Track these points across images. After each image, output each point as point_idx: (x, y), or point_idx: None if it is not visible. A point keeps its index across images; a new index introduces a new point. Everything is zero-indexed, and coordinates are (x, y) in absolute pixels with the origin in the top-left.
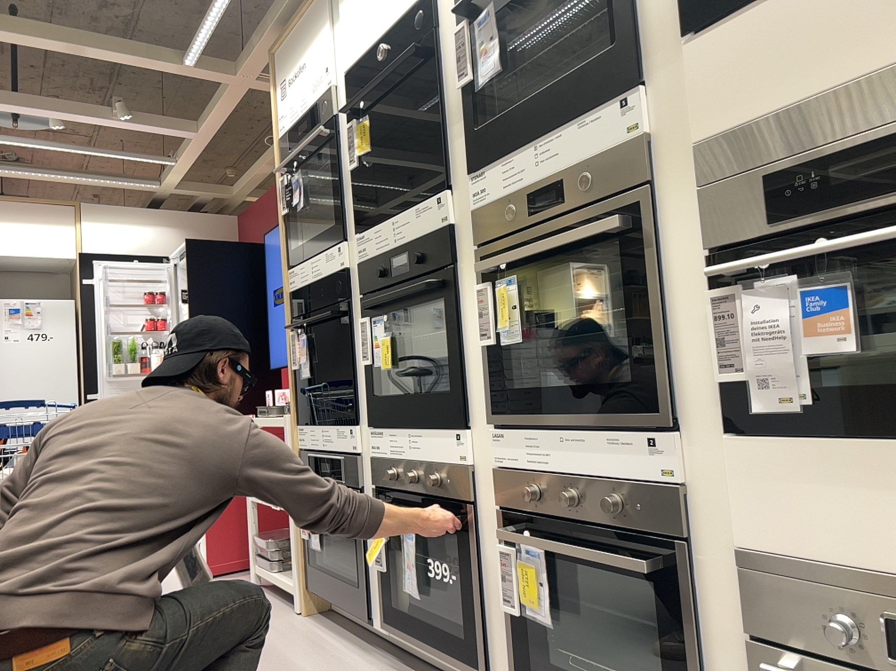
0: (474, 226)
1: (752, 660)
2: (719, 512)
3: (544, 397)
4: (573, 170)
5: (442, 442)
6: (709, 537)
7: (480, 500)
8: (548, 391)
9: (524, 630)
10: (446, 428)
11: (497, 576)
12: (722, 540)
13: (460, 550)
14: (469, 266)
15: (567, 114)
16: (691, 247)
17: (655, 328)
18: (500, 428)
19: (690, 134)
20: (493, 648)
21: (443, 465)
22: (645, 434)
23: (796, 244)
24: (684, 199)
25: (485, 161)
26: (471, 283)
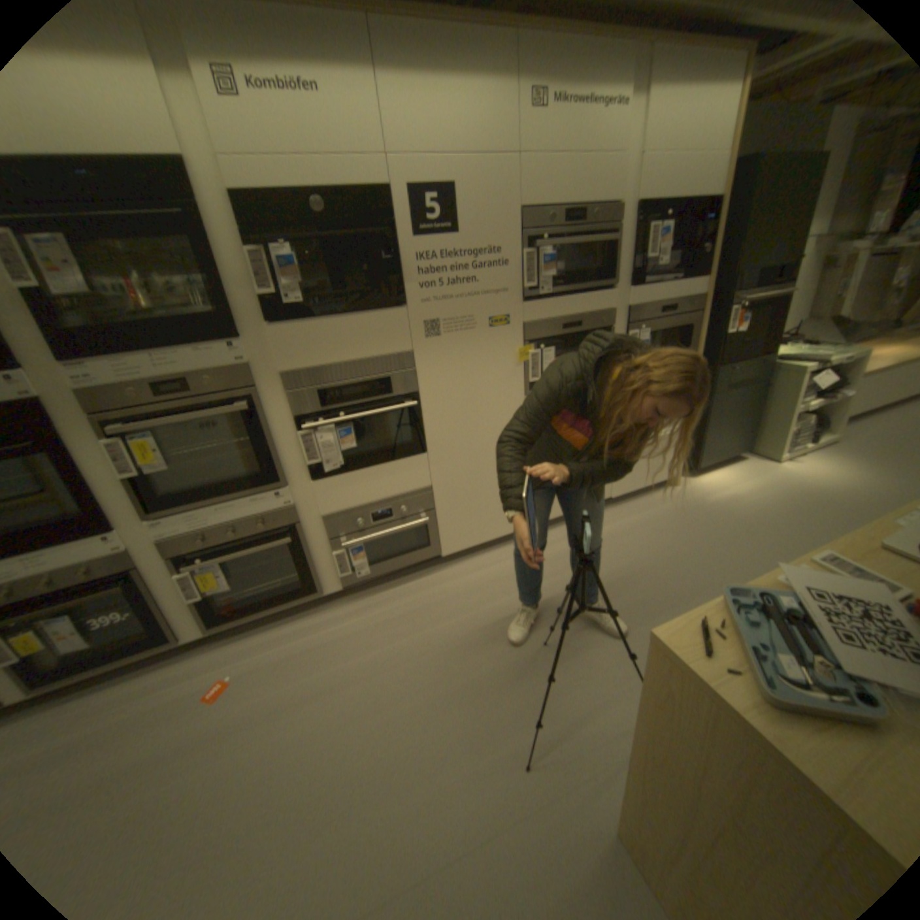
0: (79, 402)
1: (329, 548)
2: (308, 510)
3: (175, 493)
4: (193, 376)
5: (79, 550)
6: (305, 519)
7: (138, 566)
8: (193, 491)
9: (202, 605)
10: (82, 540)
11: (168, 595)
12: (311, 518)
13: (126, 600)
14: (77, 429)
15: (180, 342)
16: (282, 416)
17: (270, 452)
18: (155, 522)
19: (277, 370)
20: (173, 628)
21: (88, 563)
22: (271, 494)
23: (329, 415)
24: (275, 396)
25: (84, 358)
26: (83, 441)
